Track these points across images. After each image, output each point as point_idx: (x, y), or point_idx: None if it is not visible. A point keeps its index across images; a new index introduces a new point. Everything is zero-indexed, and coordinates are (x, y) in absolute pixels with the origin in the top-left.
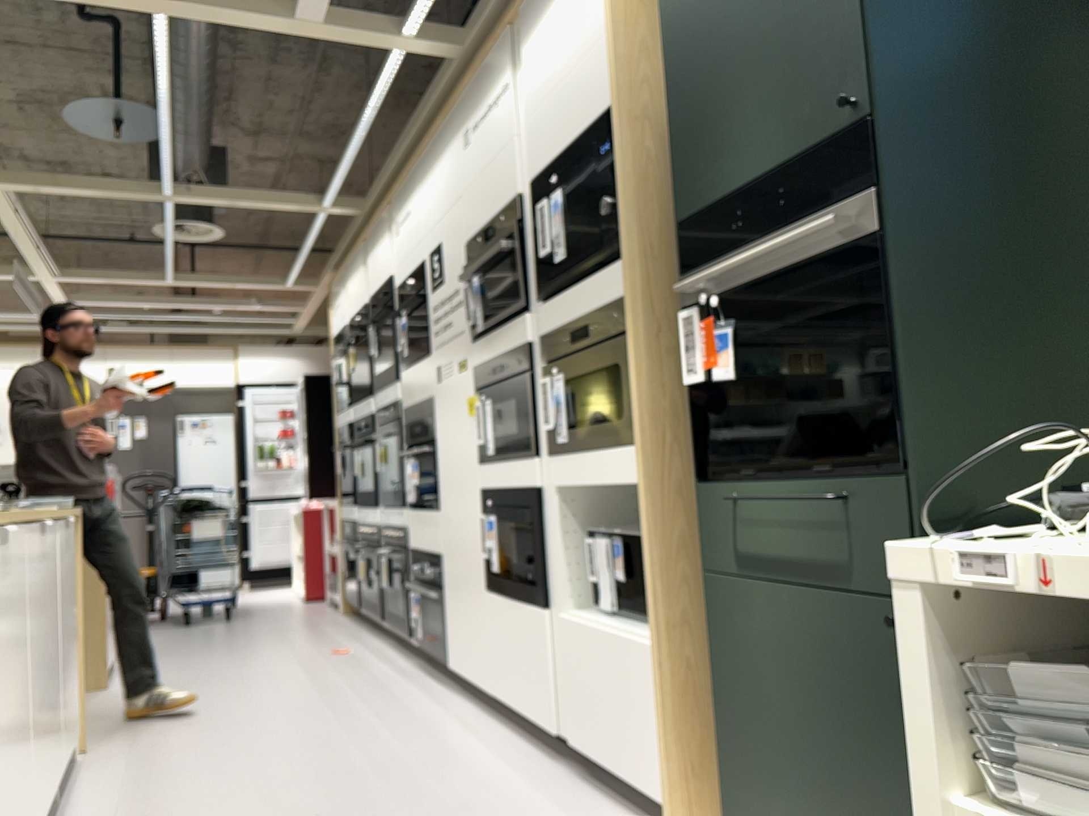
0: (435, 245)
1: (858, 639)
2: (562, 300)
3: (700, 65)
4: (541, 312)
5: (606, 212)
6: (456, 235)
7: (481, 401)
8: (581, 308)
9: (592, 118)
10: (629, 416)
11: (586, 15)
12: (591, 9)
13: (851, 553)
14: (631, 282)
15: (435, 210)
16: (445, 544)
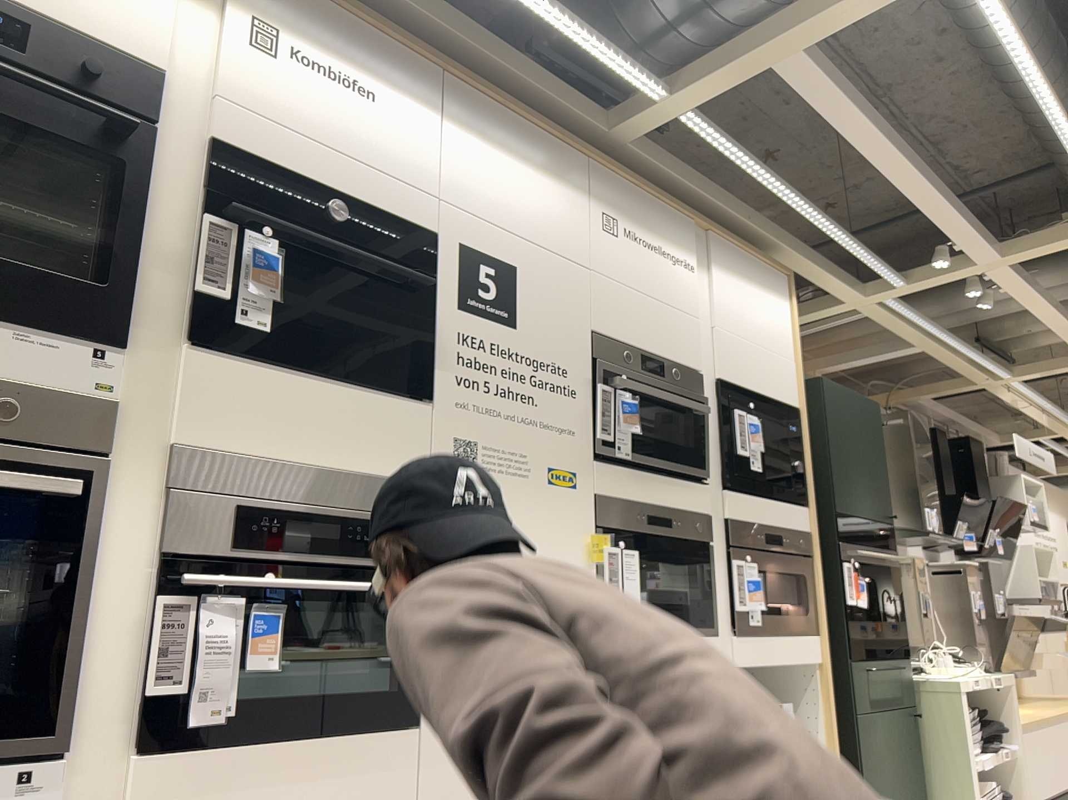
0: (489, 248)
1: (899, 728)
2: (752, 500)
3: (840, 441)
4: (729, 496)
5: (798, 469)
6: (568, 298)
7: (615, 547)
8: (772, 518)
9: (781, 397)
10: (808, 613)
11: (775, 328)
12: (779, 329)
13: (896, 690)
14: (812, 525)
15: (499, 204)
16: (444, 797)
